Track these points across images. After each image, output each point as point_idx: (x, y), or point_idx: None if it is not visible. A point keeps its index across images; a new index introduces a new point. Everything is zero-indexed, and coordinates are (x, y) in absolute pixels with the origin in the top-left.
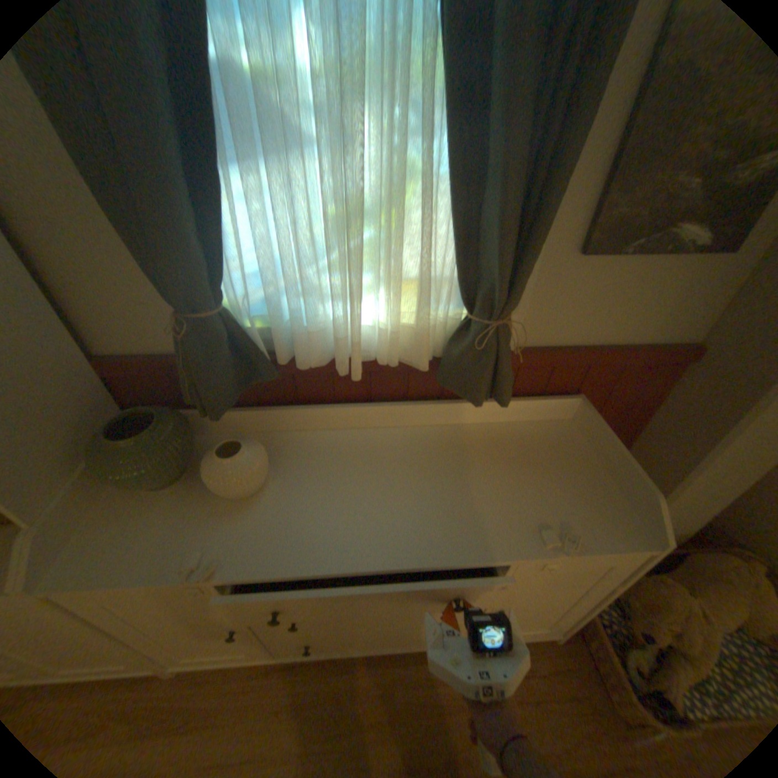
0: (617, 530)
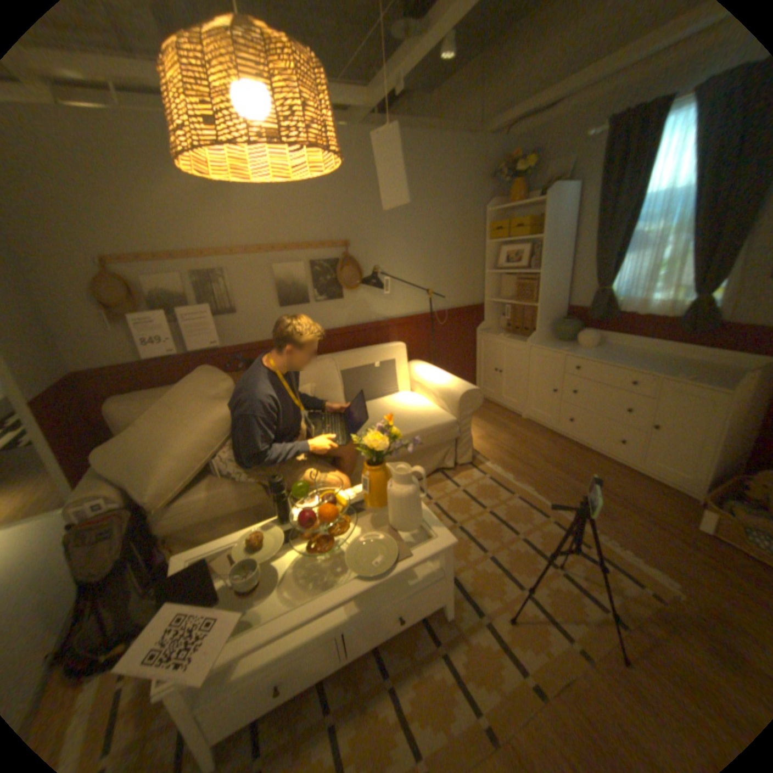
0: (718, 385)
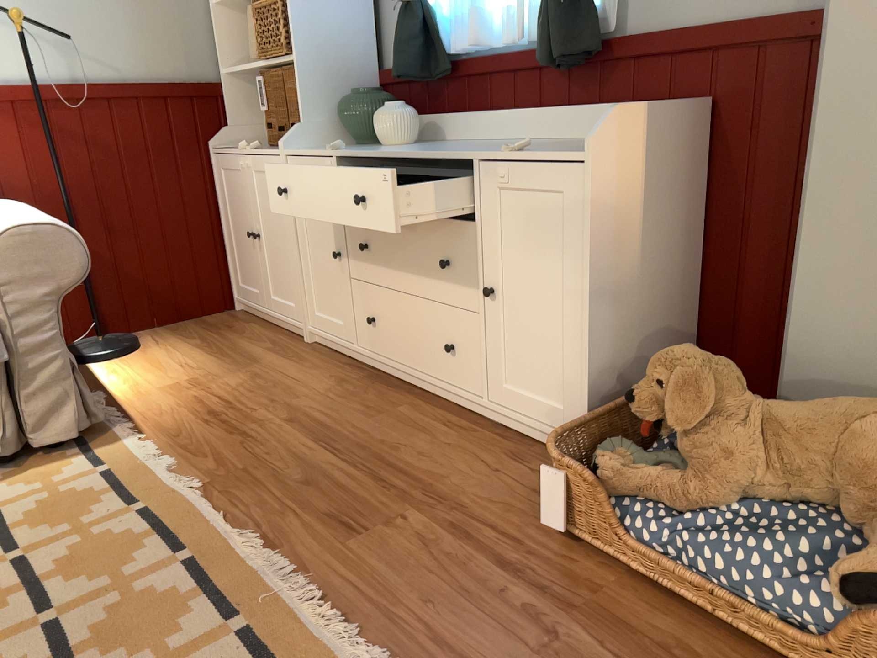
0: (567, 150)
